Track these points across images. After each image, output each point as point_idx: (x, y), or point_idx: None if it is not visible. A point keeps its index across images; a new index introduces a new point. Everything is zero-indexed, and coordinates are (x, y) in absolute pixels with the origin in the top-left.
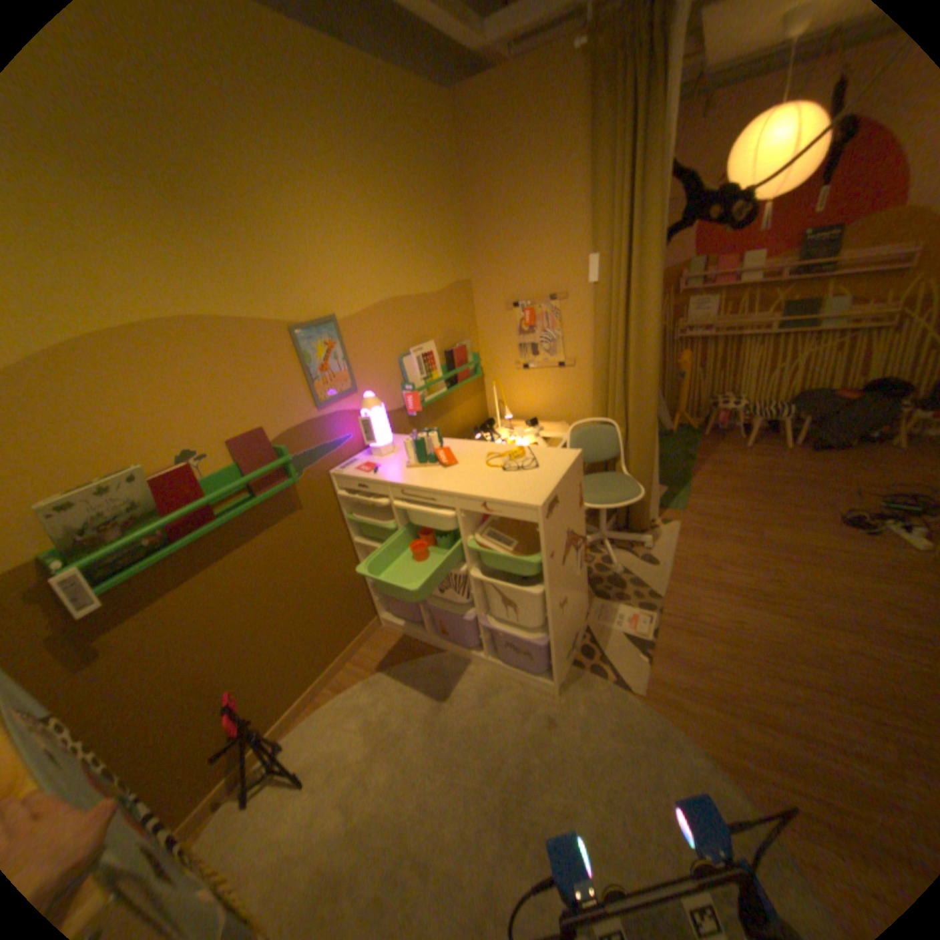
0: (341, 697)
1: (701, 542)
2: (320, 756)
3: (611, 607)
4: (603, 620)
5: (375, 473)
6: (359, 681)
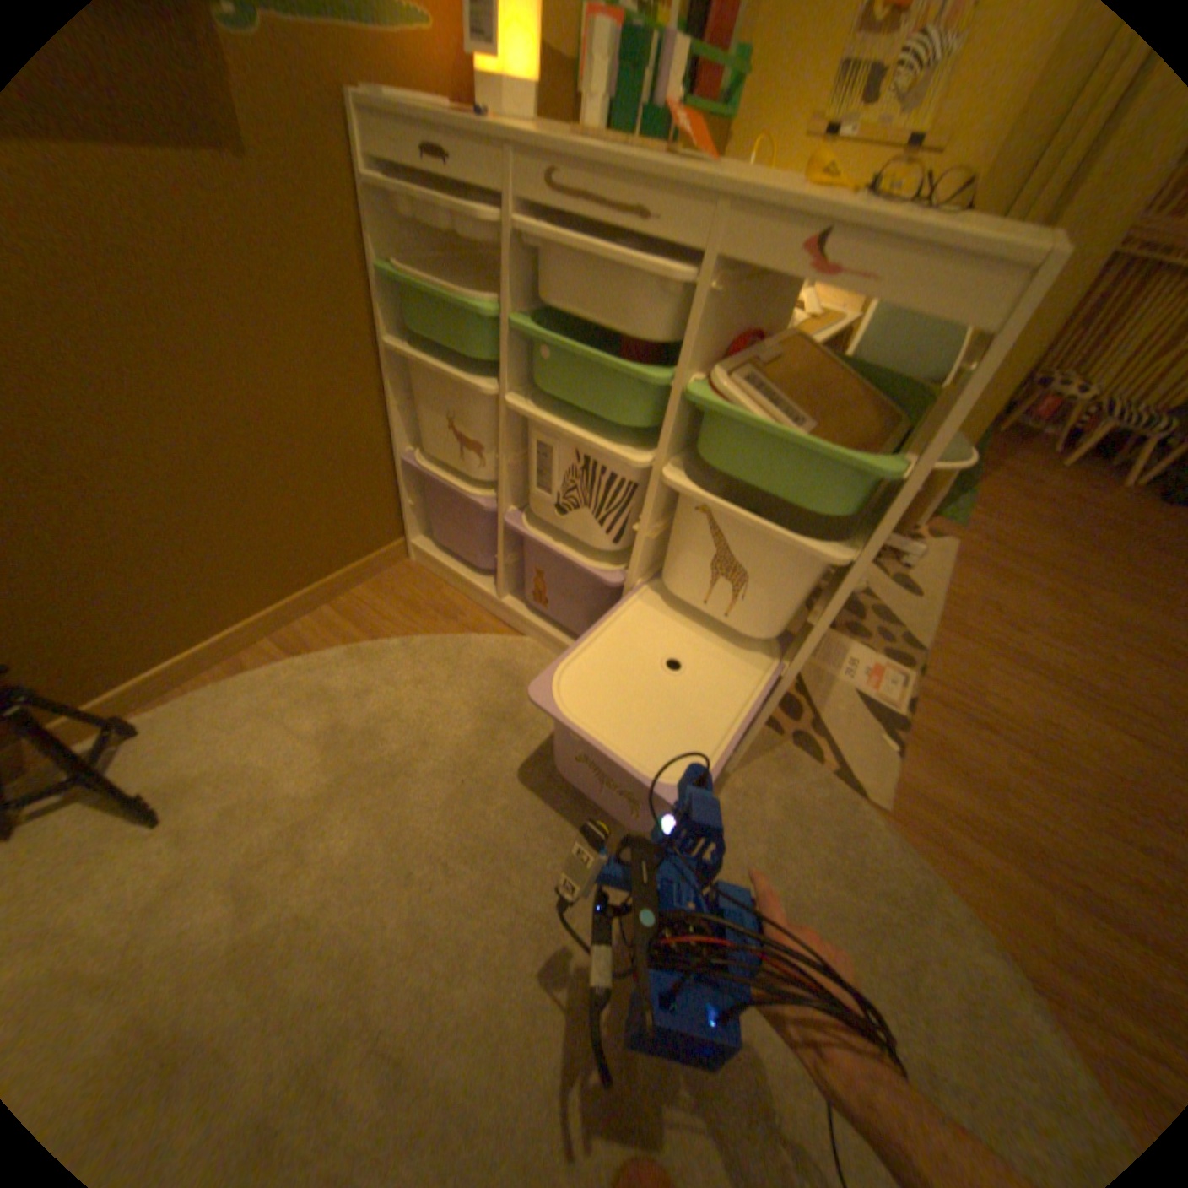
0: (295, 663)
1: (993, 581)
2: (219, 768)
3: (838, 641)
4: (822, 659)
5: (479, 113)
6: (341, 643)
